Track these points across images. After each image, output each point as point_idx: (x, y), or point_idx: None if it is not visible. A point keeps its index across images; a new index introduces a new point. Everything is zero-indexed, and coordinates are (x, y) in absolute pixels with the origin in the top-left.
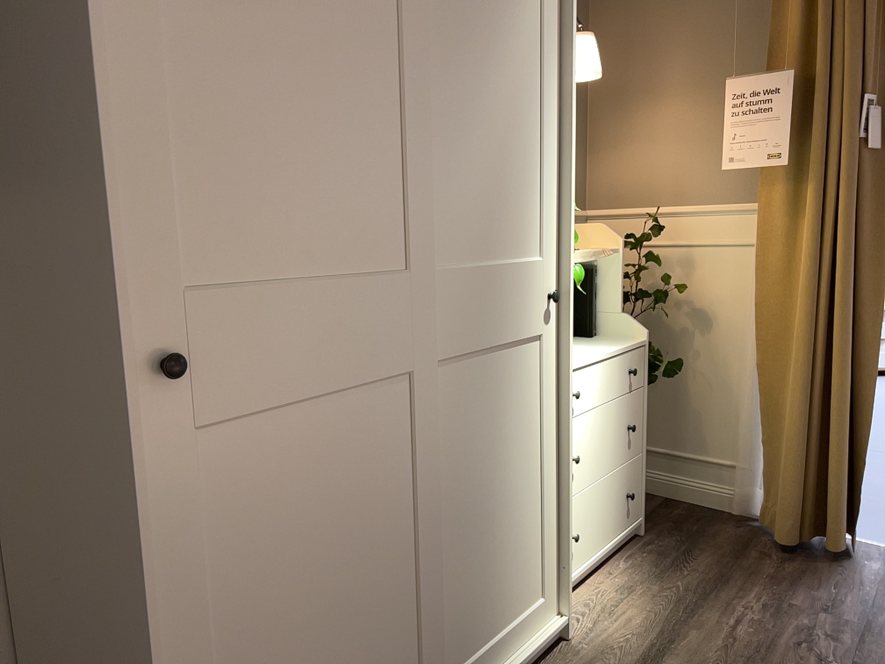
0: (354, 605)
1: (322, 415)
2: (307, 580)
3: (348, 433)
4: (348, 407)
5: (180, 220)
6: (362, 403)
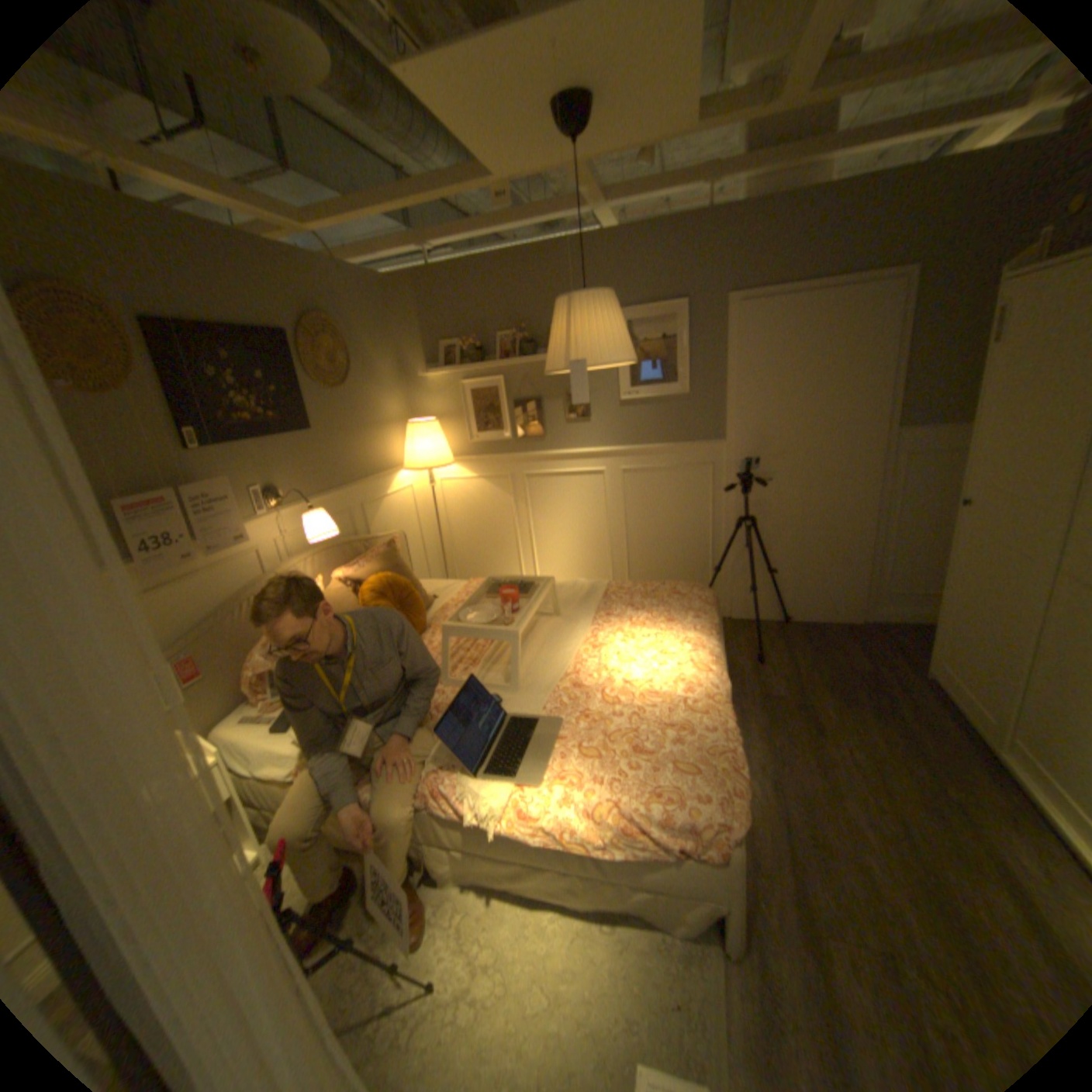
0: (983, 640)
1: (994, 549)
2: (973, 607)
3: (1000, 566)
4: (1003, 554)
5: (974, 455)
6: (1008, 558)
